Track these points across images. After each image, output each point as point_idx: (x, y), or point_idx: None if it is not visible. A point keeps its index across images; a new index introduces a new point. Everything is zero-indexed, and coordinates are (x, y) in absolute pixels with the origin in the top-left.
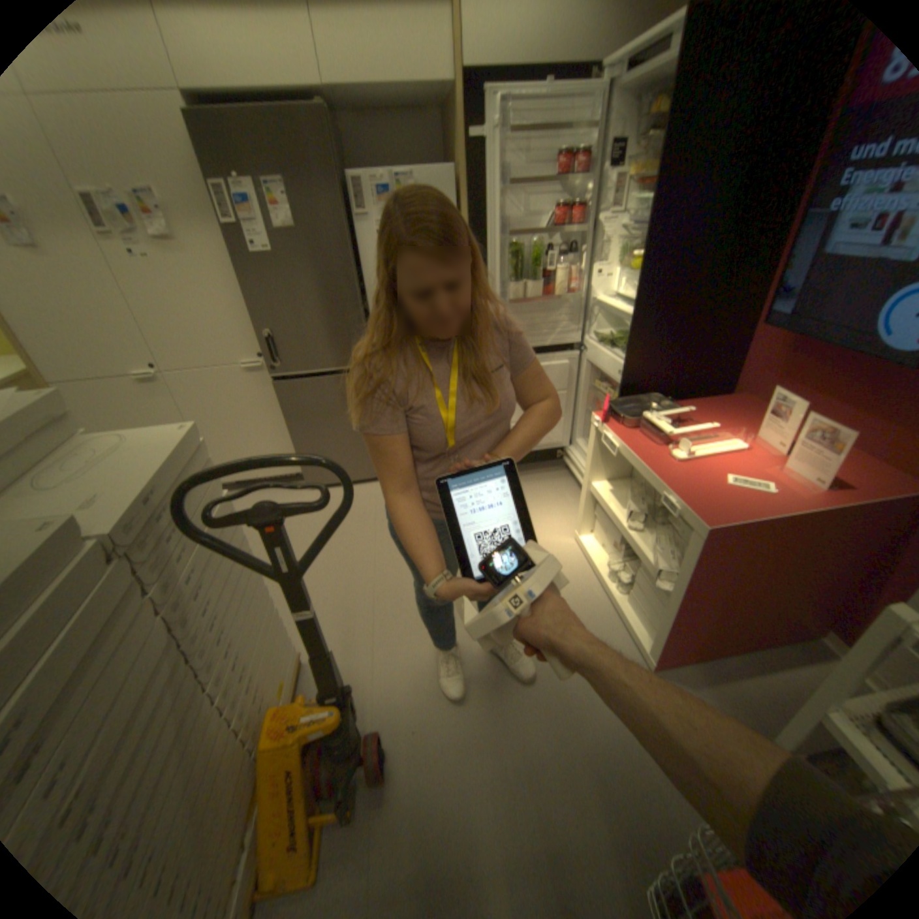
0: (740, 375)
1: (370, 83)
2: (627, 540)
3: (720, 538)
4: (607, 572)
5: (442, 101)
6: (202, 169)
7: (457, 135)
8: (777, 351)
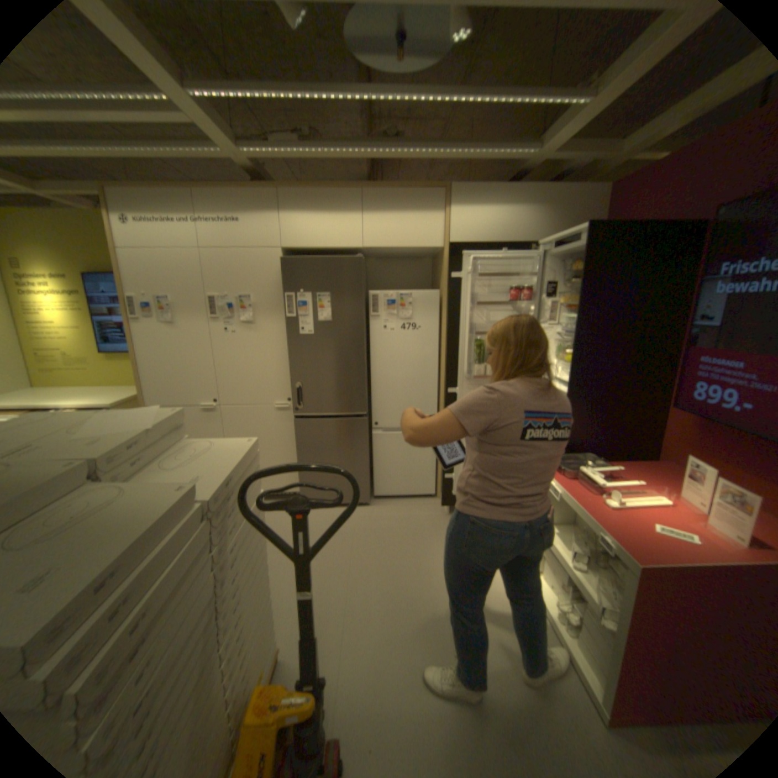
0: (662, 446)
1: (392, 247)
2: (574, 583)
3: (655, 581)
4: (557, 614)
5: (434, 255)
6: (283, 286)
7: (443, 274)
8: (689, 430)
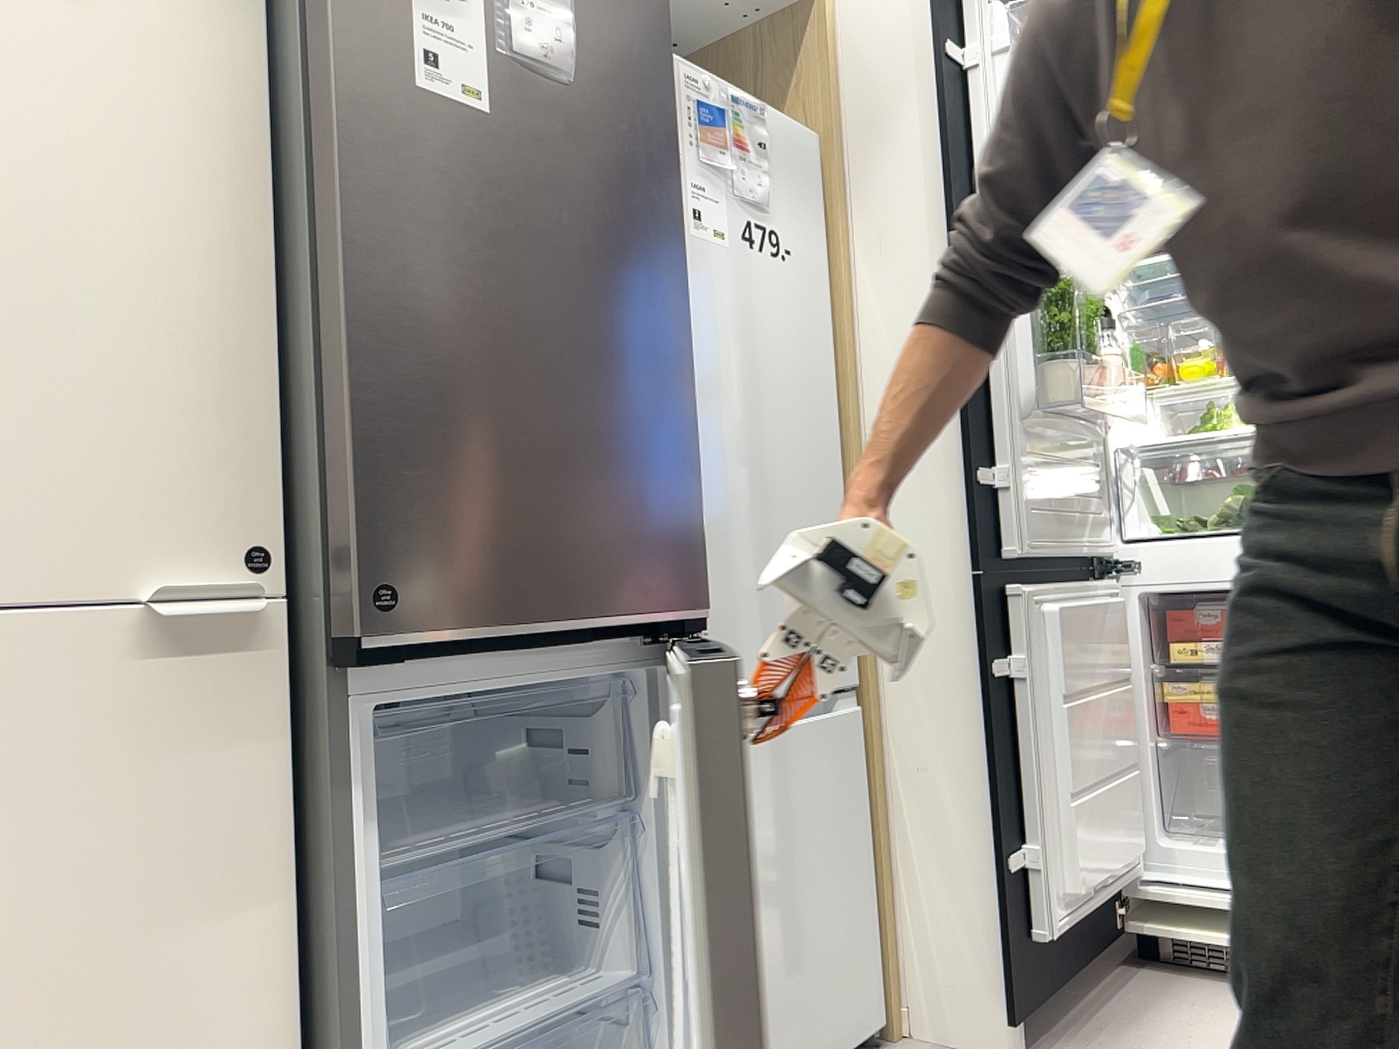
0: None
1: None
2: None
3: None
4: None
5: None
6: None
7: (811, 87)
8: None
